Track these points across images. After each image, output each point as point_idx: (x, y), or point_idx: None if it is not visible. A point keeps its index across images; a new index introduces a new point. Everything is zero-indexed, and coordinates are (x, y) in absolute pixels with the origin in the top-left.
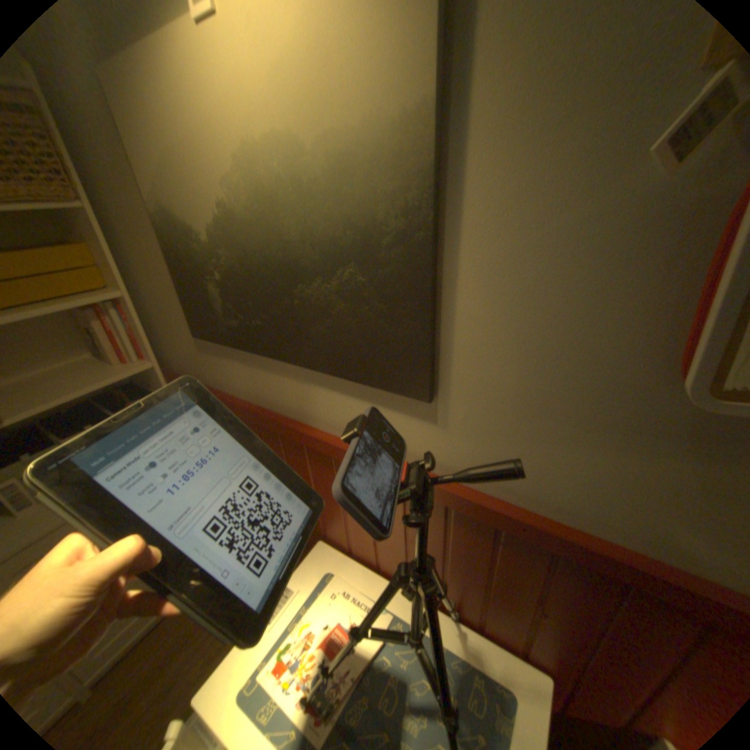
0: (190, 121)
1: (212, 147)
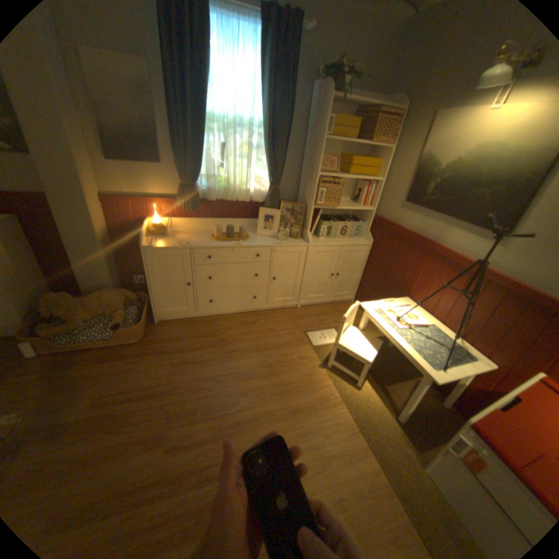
0: (465, 132)
1: (469, 141)
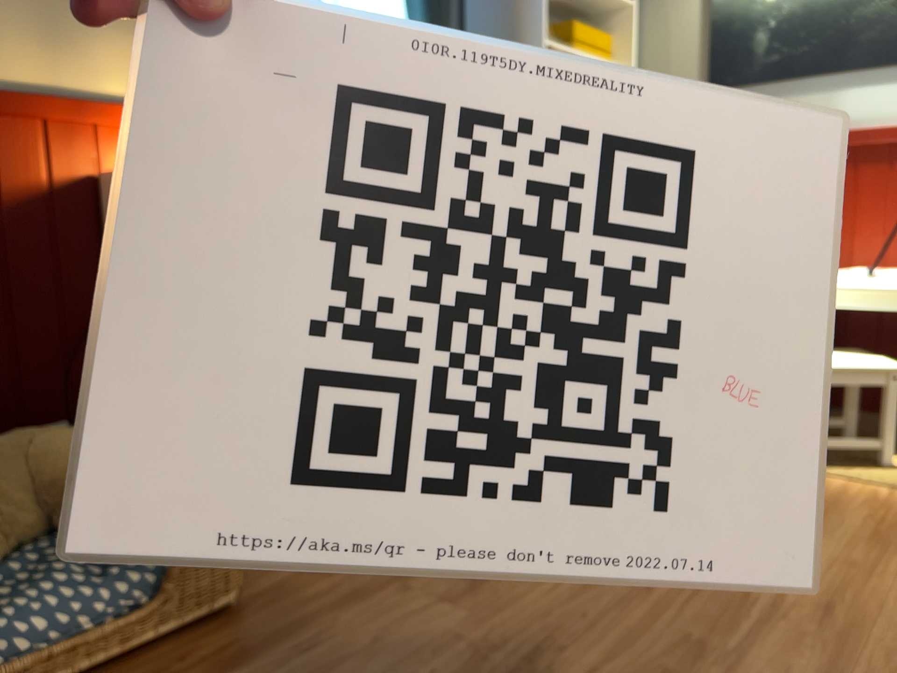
0: None
1: None
